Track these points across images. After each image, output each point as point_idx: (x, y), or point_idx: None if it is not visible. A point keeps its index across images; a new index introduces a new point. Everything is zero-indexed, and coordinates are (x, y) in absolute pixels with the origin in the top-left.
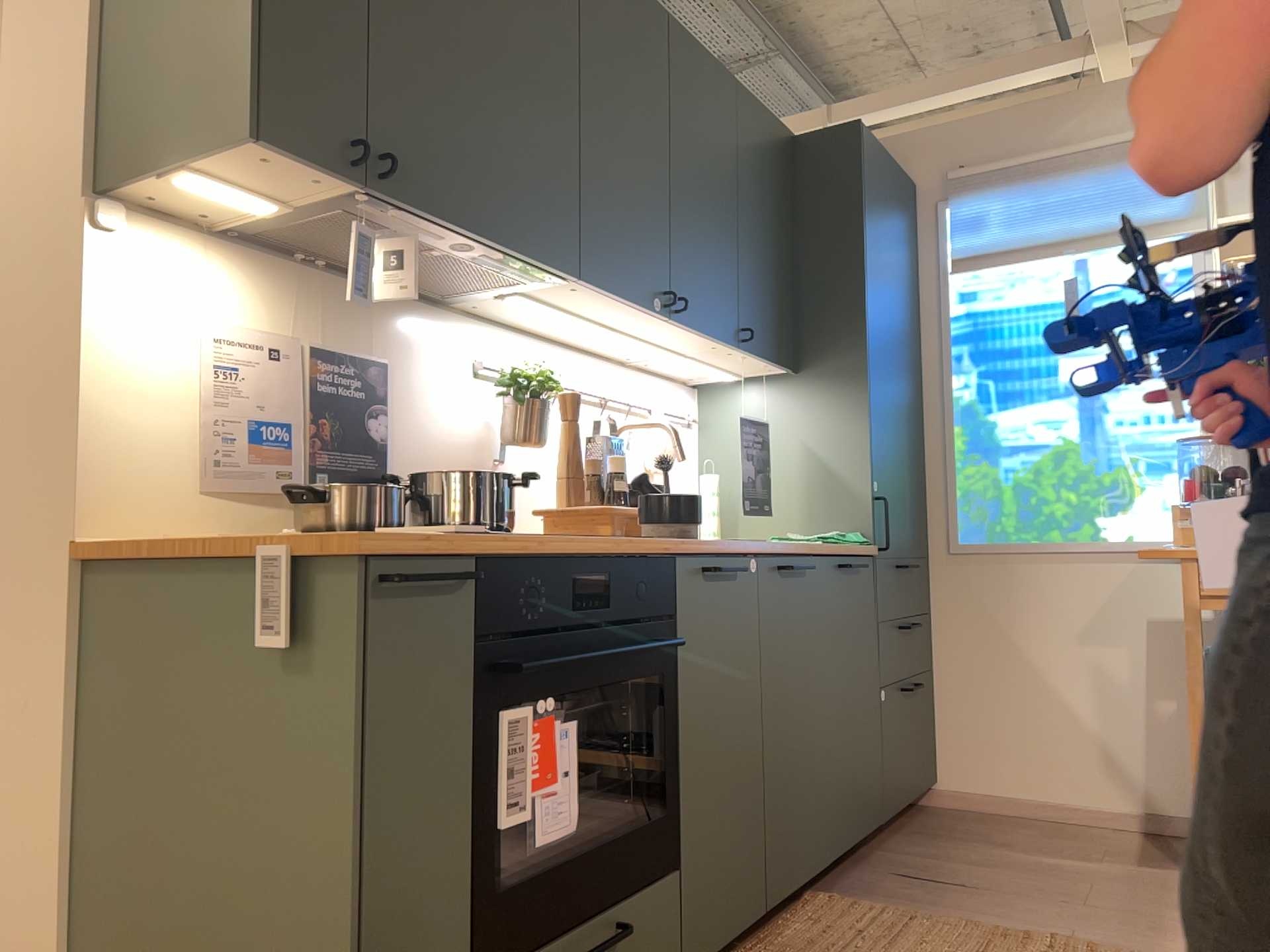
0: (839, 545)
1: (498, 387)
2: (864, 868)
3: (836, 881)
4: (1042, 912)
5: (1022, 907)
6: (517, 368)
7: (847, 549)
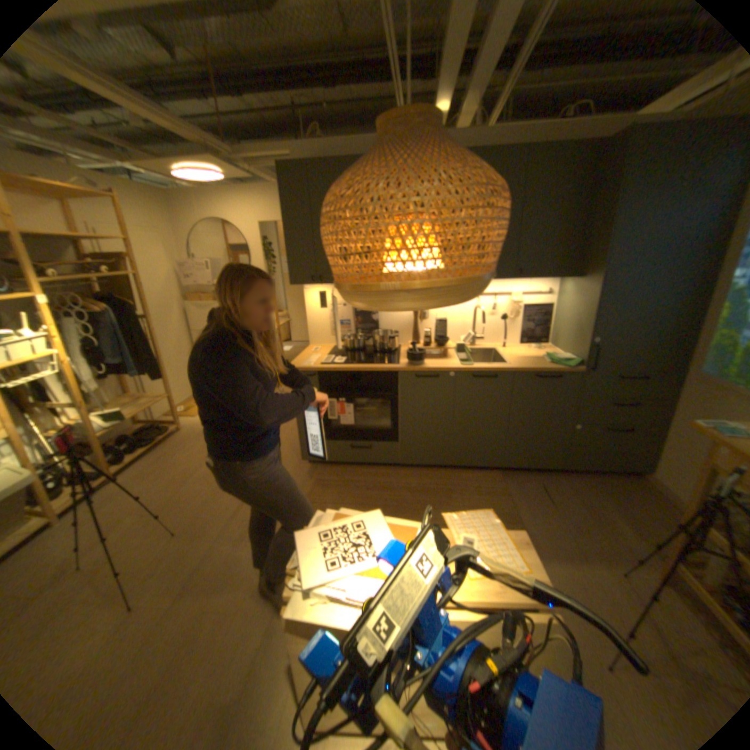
0: (556, 365)
1: None
2: (539, 479)
3: (518, 476)
4: (550, 527)
5: (549, 522)
6: None
7: (550, 369)
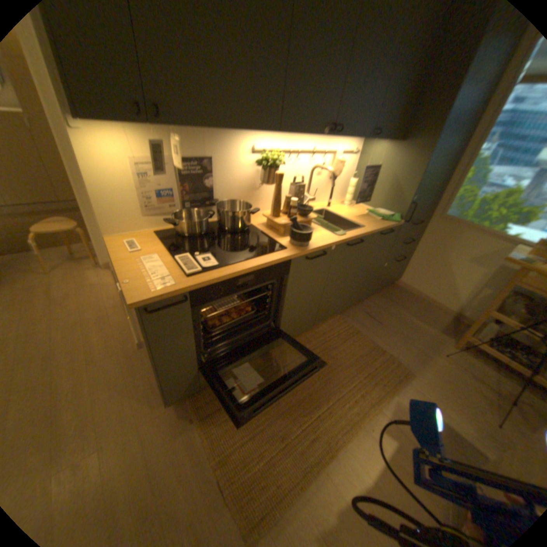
0: (387, 221)
1: (257, 162)
2: (357, 306)
3: (346, 310)
4: (395, 343)
5: (391, 339)
6: (266, 153)
7: (387, 225)
